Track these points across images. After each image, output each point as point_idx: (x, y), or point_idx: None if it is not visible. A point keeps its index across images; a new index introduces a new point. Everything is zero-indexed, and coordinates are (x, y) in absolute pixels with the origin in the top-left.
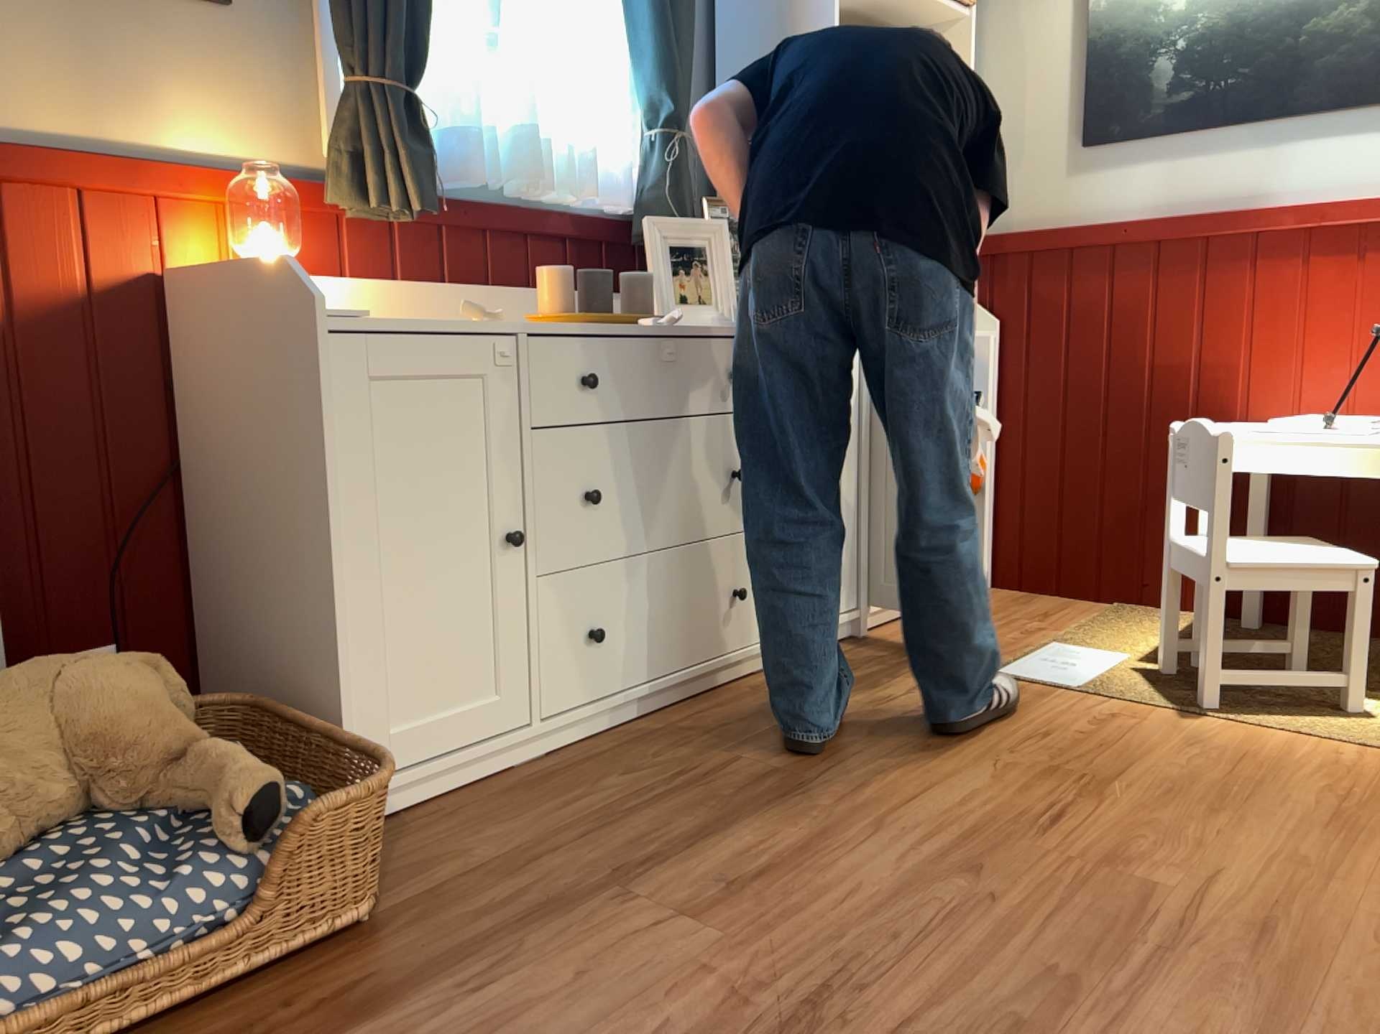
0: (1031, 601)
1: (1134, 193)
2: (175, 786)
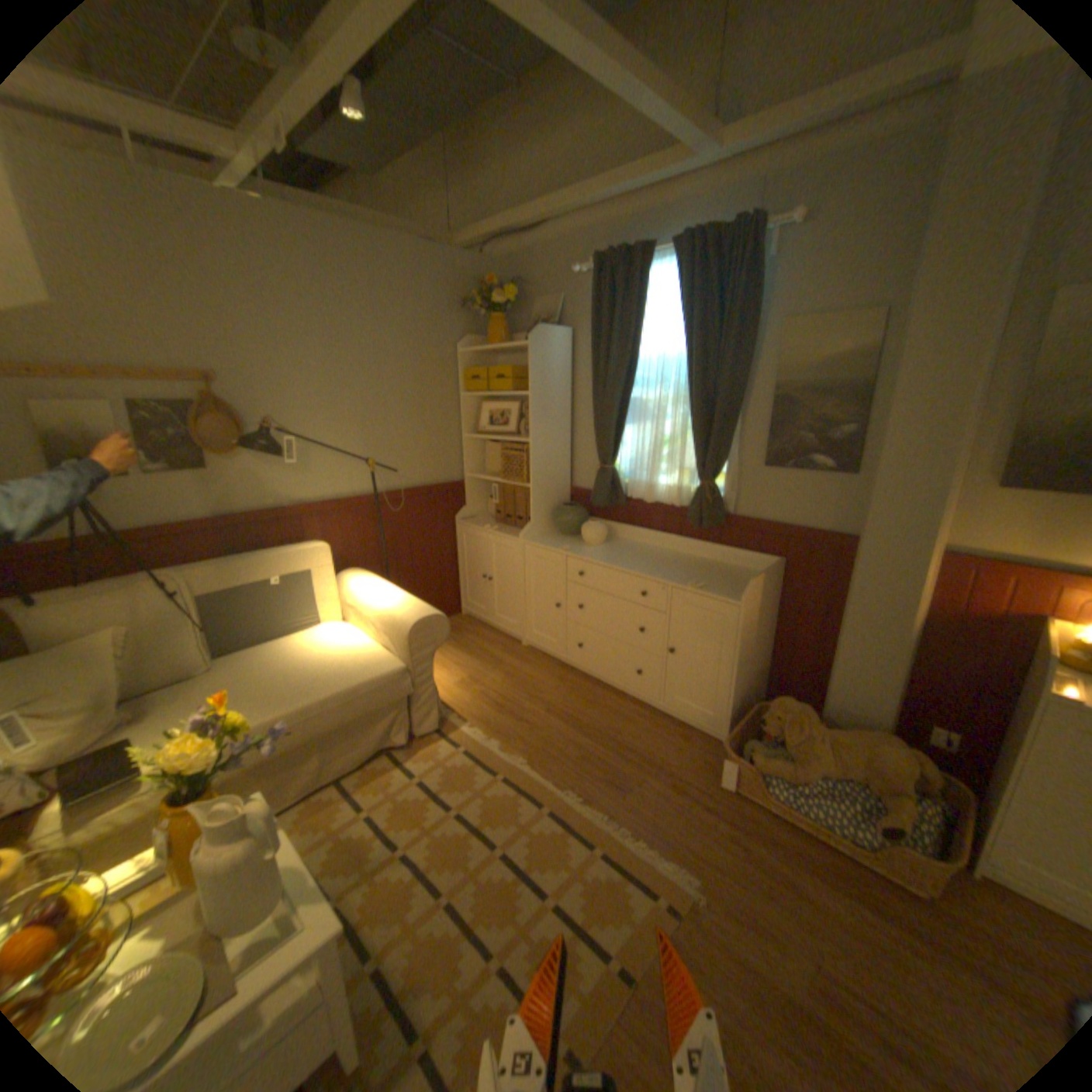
0: None
1: None
2: (893, 803)
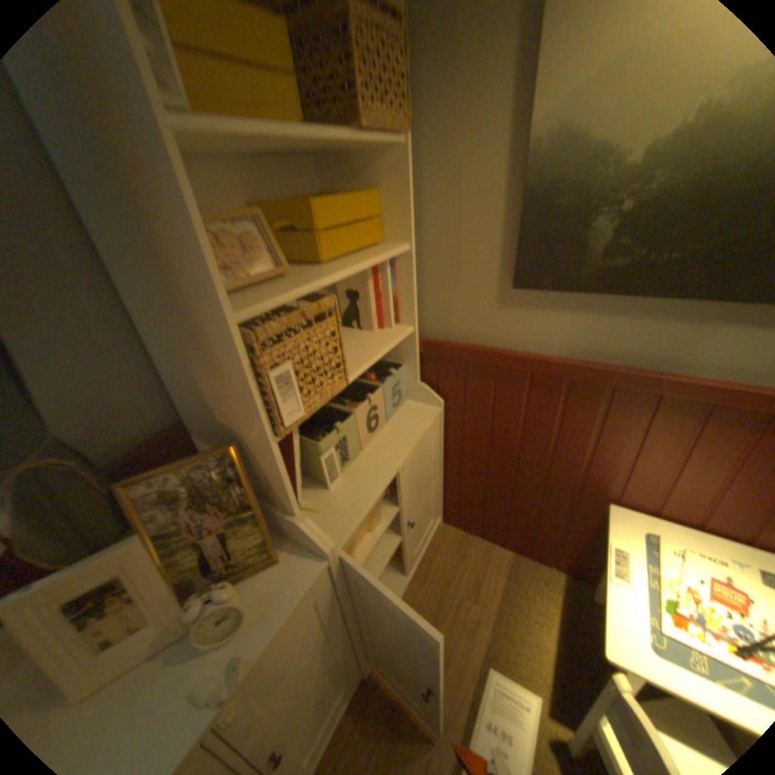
0: (467, 552)
1: (557, 333)
2: None
